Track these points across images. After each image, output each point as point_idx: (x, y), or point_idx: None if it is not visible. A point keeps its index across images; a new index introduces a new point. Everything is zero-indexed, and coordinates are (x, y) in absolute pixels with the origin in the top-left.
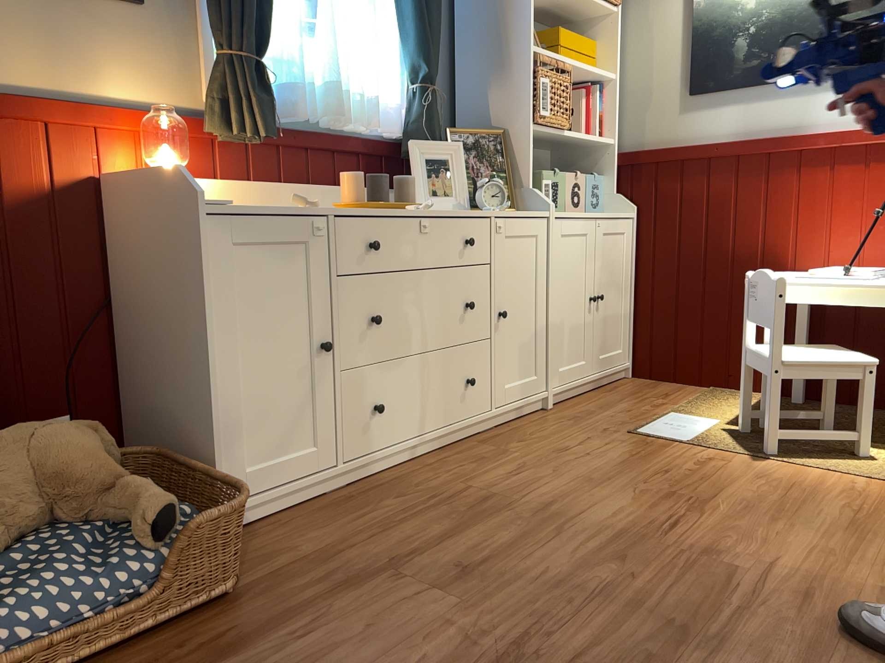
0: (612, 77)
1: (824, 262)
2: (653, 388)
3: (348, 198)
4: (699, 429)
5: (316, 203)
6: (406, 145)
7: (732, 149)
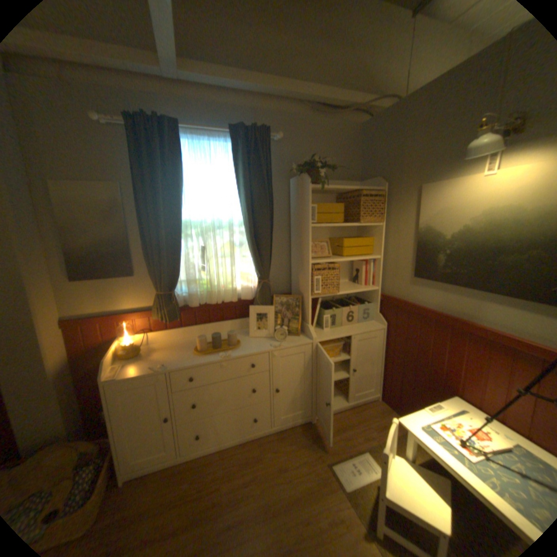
0: (377, 257)
1: (482, 405)
2: (383, 419)
3: (198, 348)
4: (366, 482)
5: (162, 368)
6: (254, 302)
7: (433, 315)
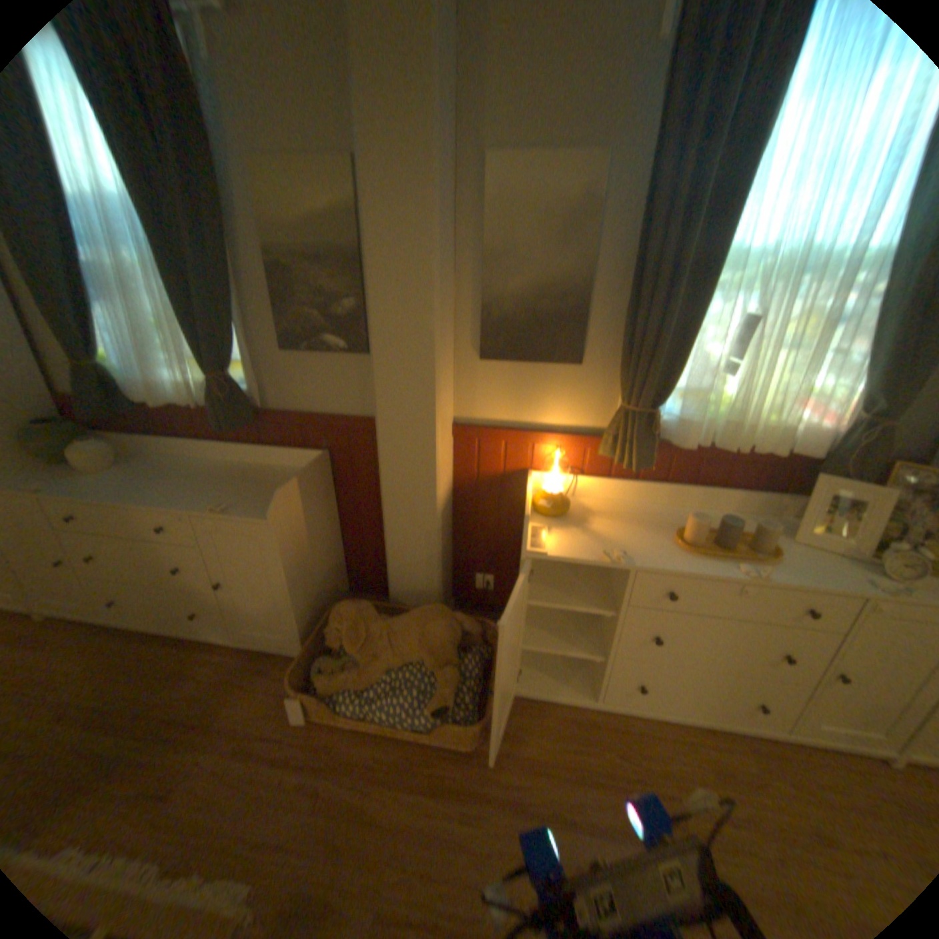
0: None
1: None
2: None
3: (688, 536)
4: None
5: (626, 558)
6: (827, 466)
7: None
